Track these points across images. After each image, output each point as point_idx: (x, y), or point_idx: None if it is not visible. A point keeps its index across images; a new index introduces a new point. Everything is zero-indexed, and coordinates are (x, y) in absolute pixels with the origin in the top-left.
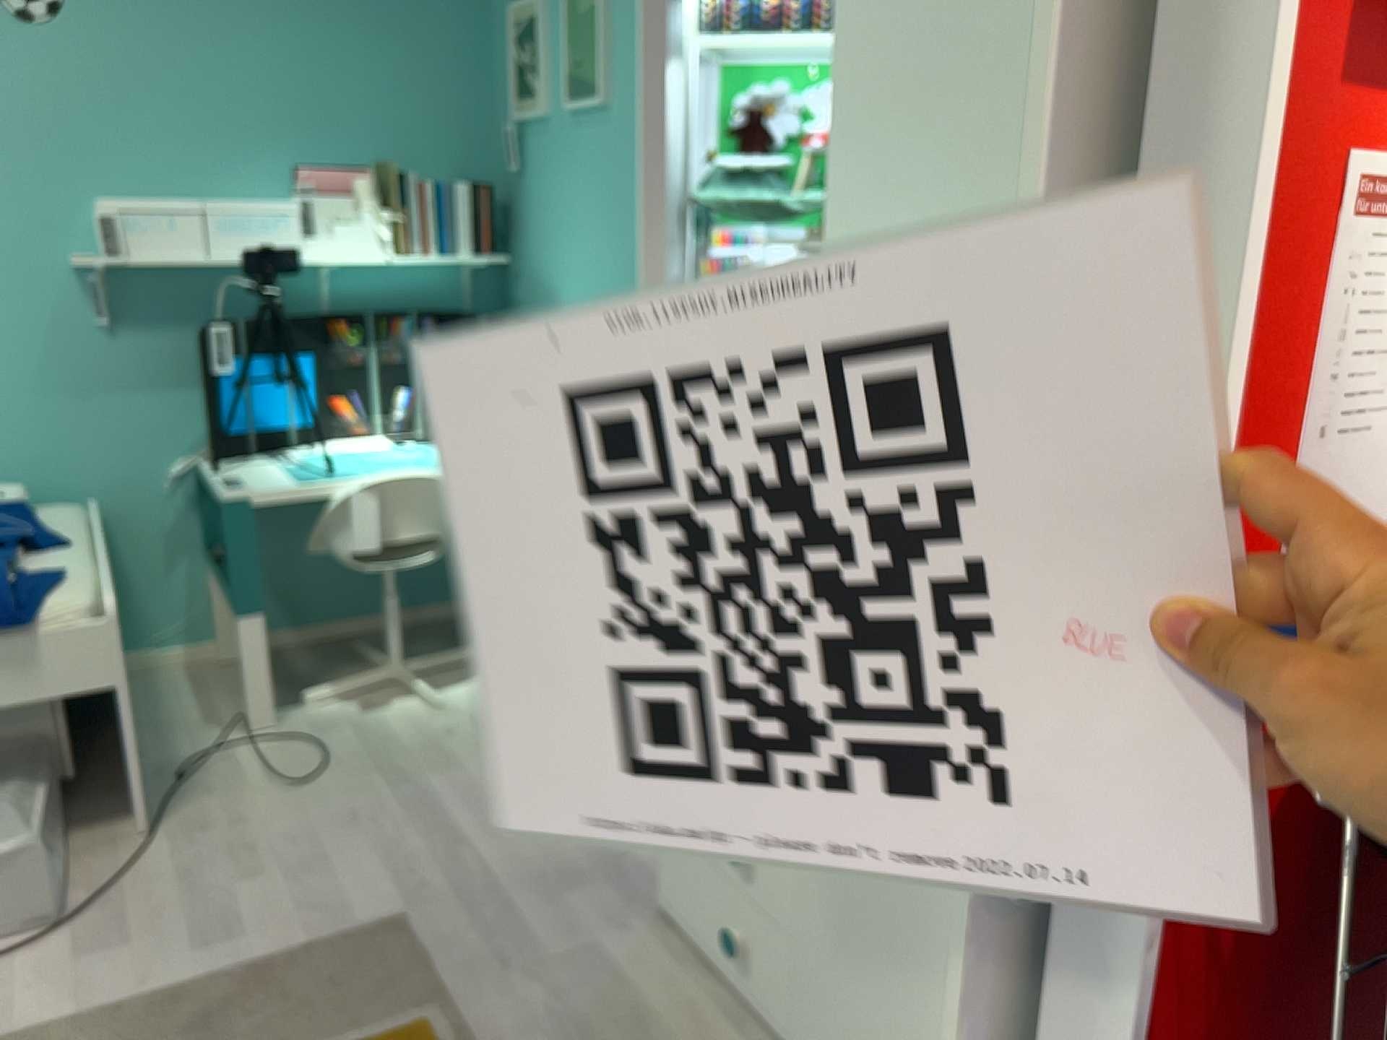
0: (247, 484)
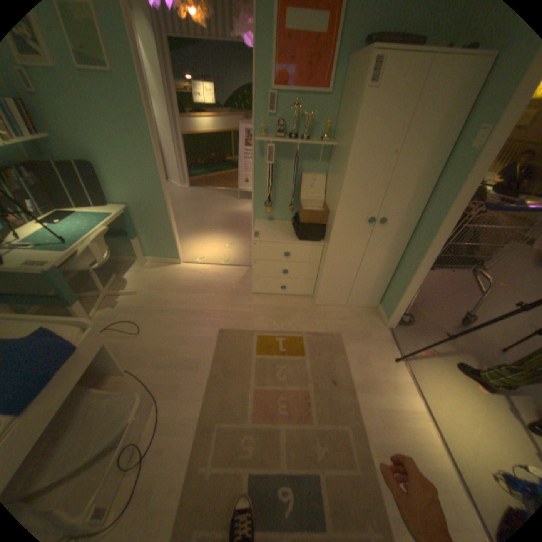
0: (41, 261)
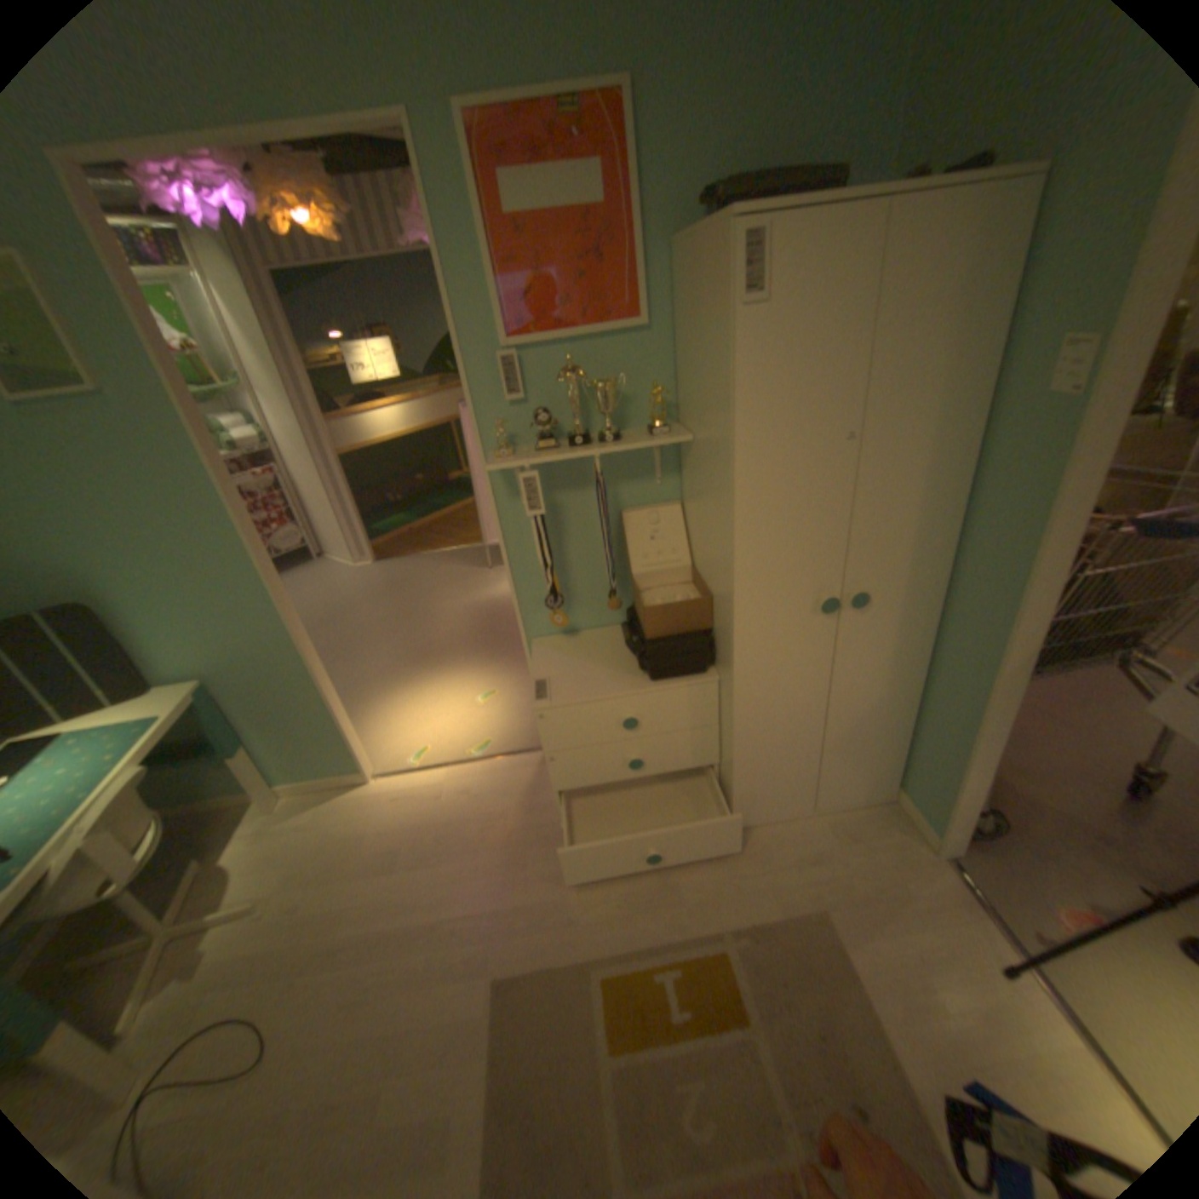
0: None
